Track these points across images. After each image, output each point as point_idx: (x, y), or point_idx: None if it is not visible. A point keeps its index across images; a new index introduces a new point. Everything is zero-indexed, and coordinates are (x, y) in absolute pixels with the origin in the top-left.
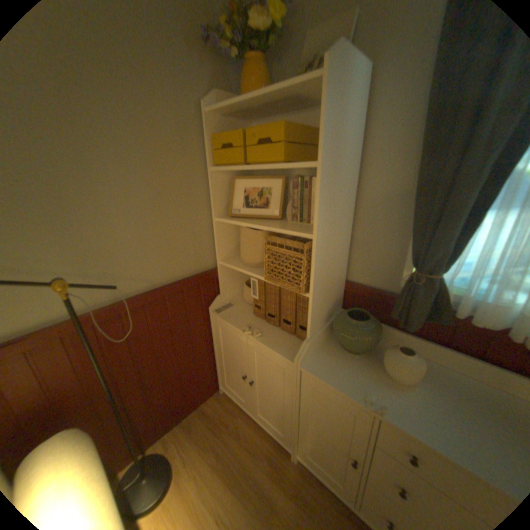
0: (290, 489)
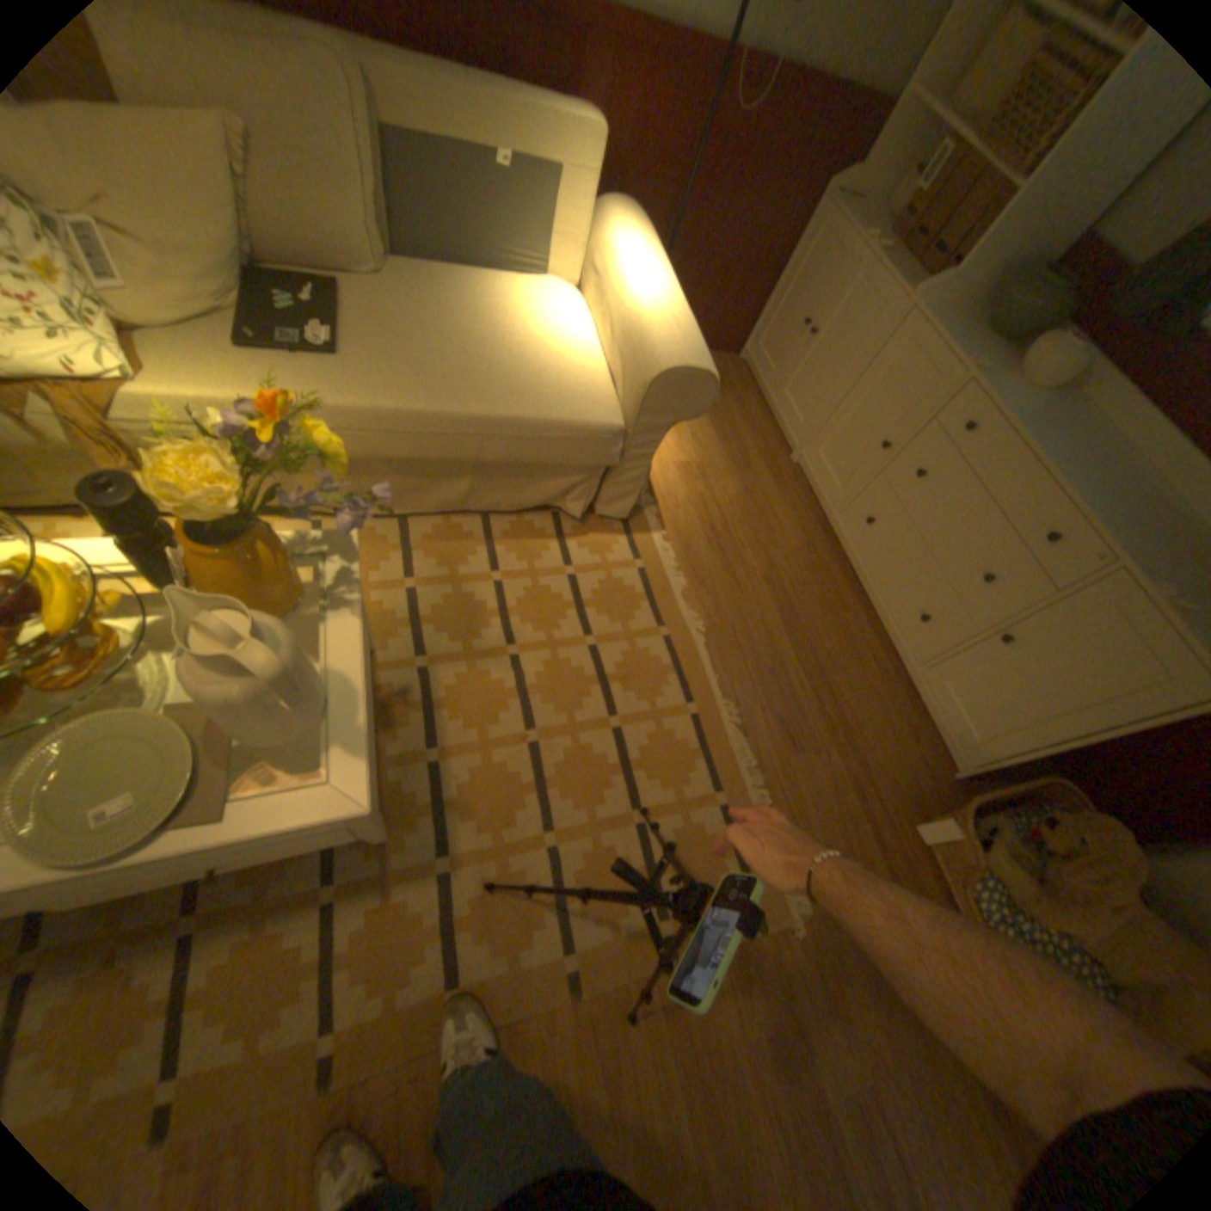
0: (773, 472)
